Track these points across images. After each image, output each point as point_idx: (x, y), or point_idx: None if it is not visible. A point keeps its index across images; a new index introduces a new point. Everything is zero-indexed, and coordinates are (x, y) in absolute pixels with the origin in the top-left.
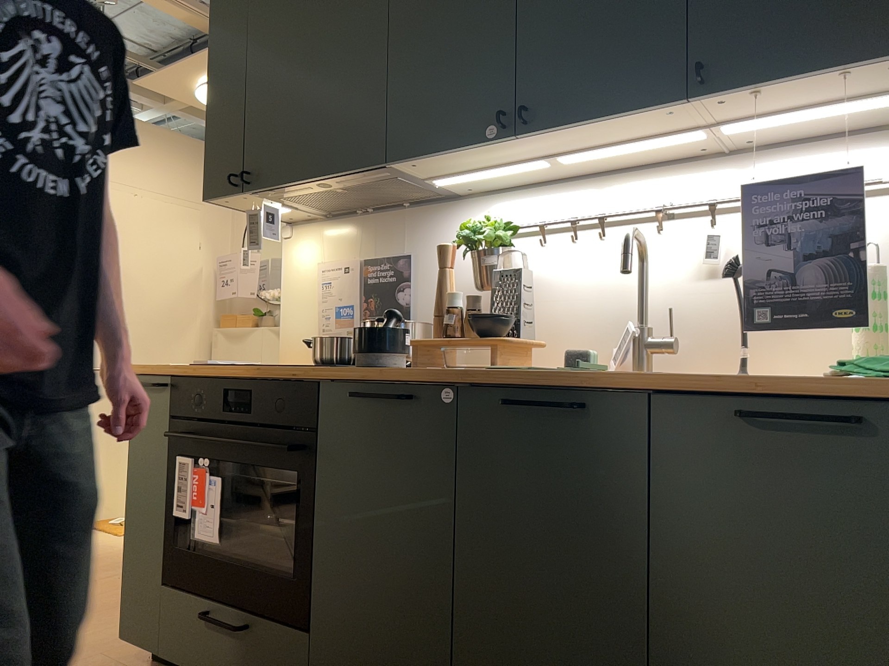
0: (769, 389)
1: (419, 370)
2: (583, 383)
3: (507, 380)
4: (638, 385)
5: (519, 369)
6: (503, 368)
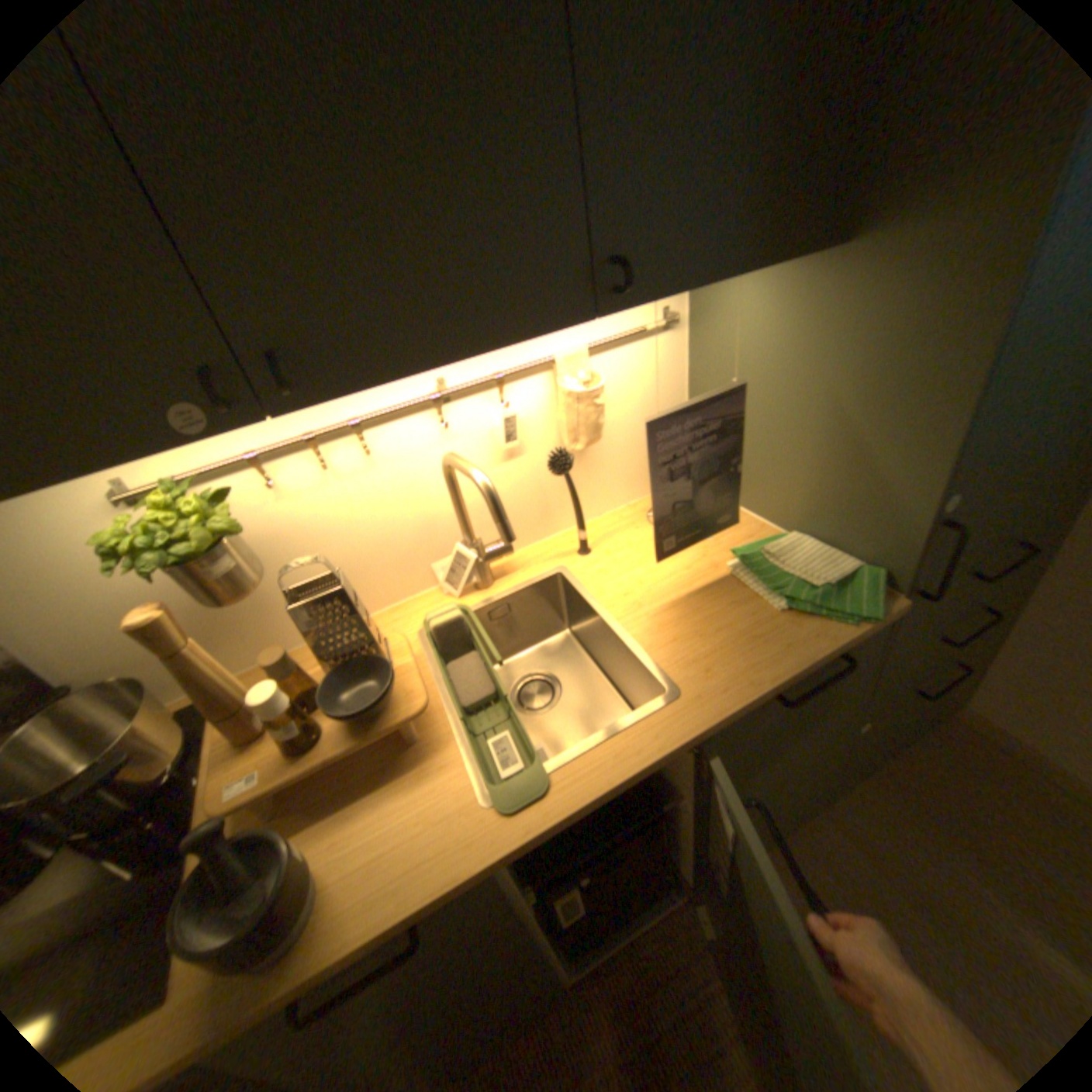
0: (803, 676)
1: (388, 888)
2: (653, 767)
3: (566, 824)
4: (707, 736)
5: (544, 786)
6: (522, 798)
